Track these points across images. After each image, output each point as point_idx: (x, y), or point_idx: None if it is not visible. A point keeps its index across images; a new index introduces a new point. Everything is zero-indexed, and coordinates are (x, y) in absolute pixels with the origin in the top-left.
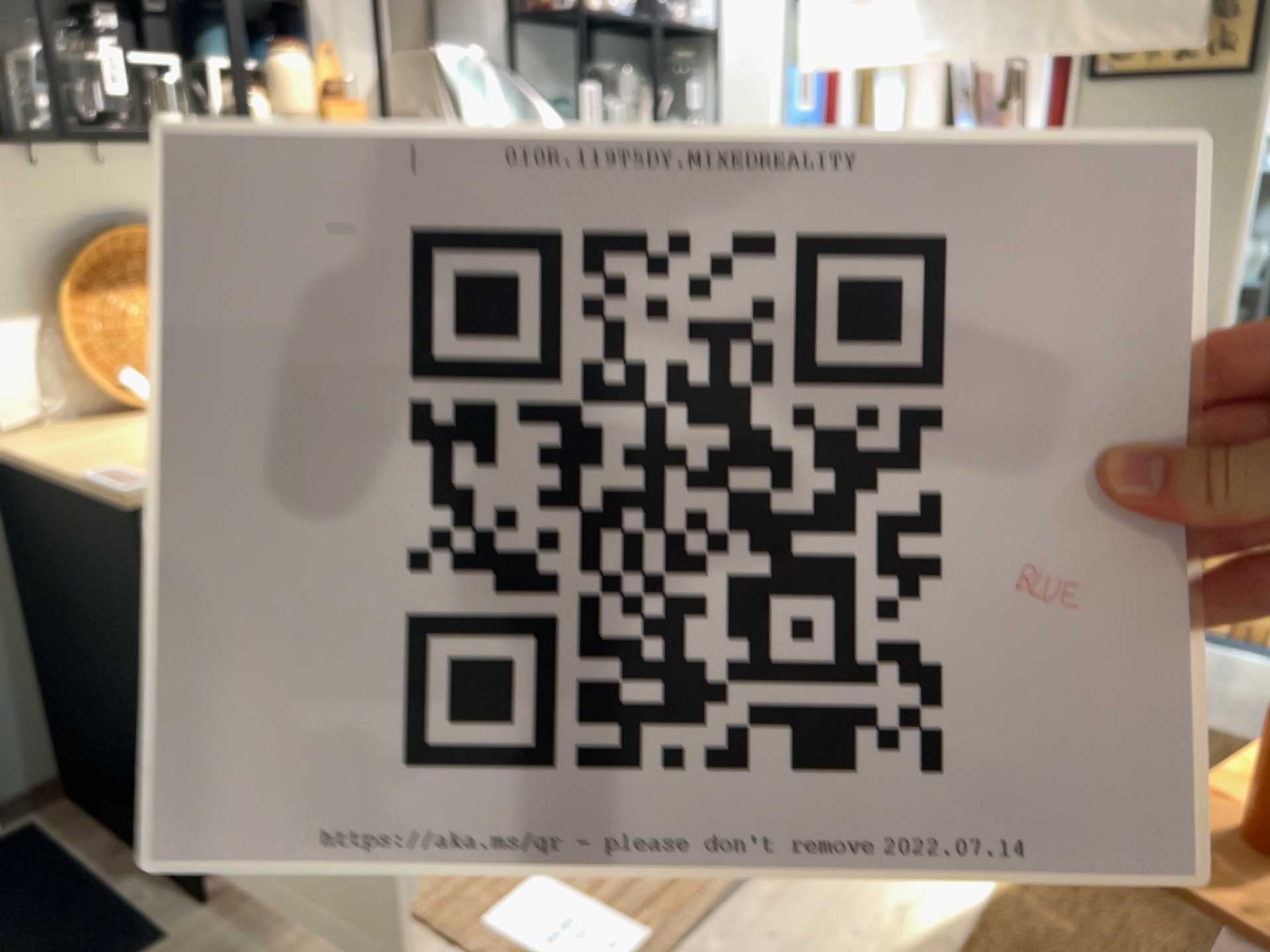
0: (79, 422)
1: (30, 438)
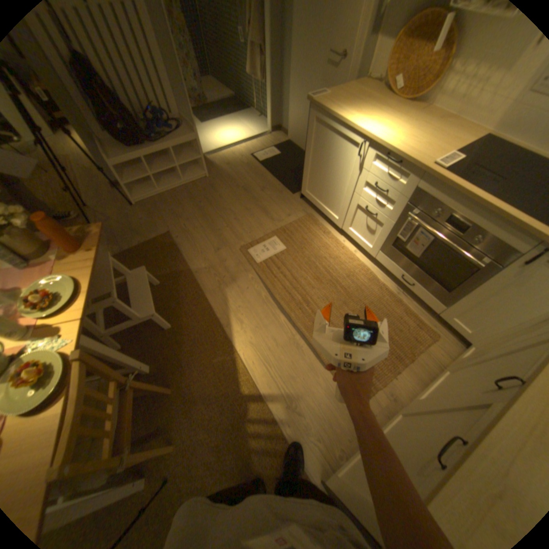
0: (385, 86)
1: (367, 82)
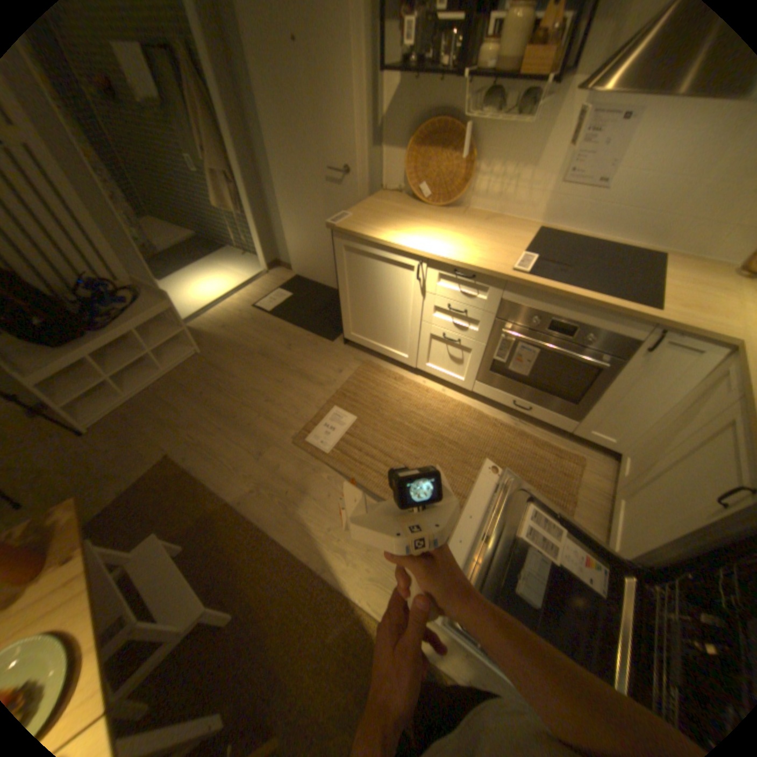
0: (408, 196)
1: (386, 195)
